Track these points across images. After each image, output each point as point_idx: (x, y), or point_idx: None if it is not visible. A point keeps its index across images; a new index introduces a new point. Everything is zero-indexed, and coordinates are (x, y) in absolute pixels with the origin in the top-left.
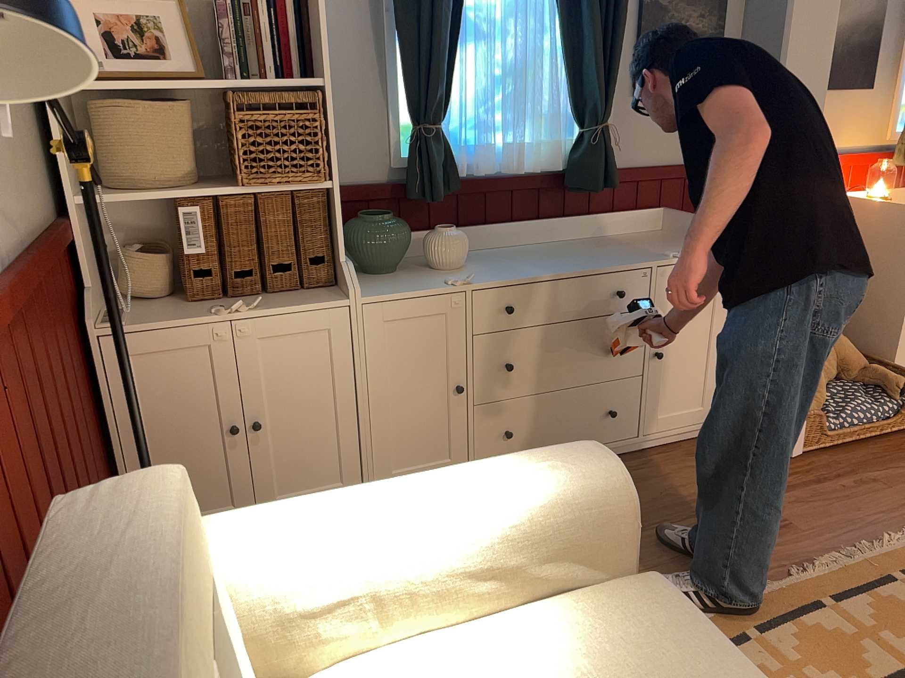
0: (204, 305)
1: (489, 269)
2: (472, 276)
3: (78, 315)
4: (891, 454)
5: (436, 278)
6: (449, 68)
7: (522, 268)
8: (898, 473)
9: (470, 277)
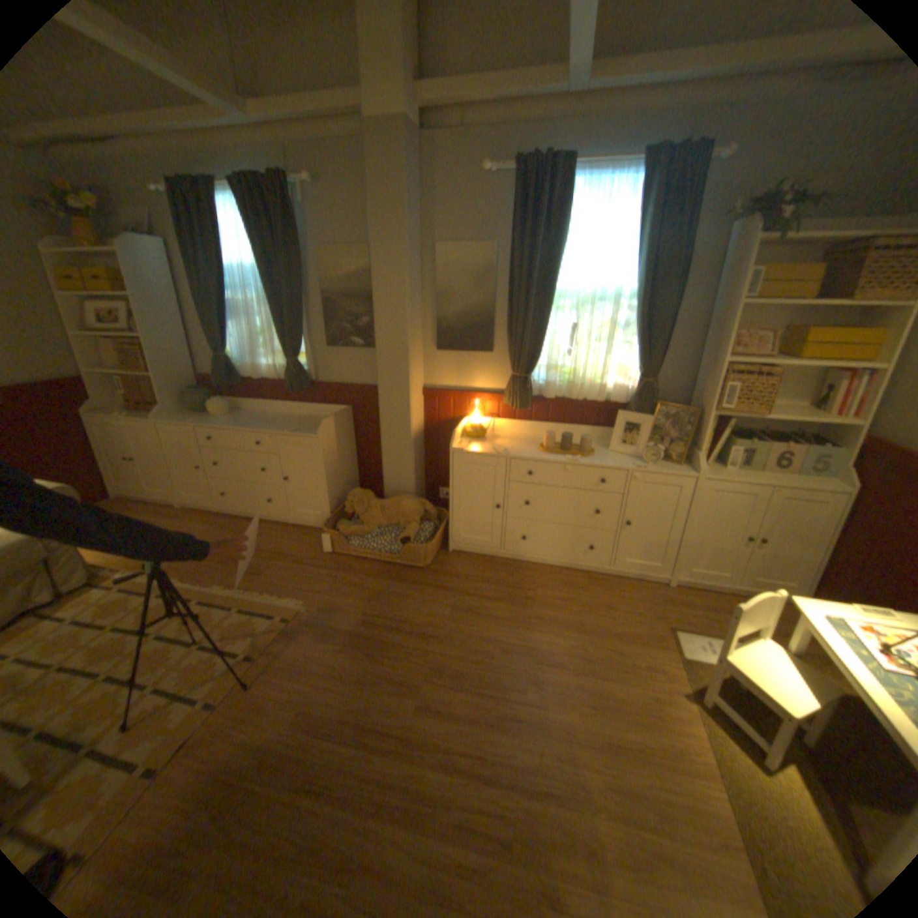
0: (124, 414)
1: (223, 420)
2: (194, 422)
3: (77, 409)
4: (377, 573)
5: (196, 420)
6: (219, 330)
7: (230, 423)
8: (356, 581)
9: (196, 422)
